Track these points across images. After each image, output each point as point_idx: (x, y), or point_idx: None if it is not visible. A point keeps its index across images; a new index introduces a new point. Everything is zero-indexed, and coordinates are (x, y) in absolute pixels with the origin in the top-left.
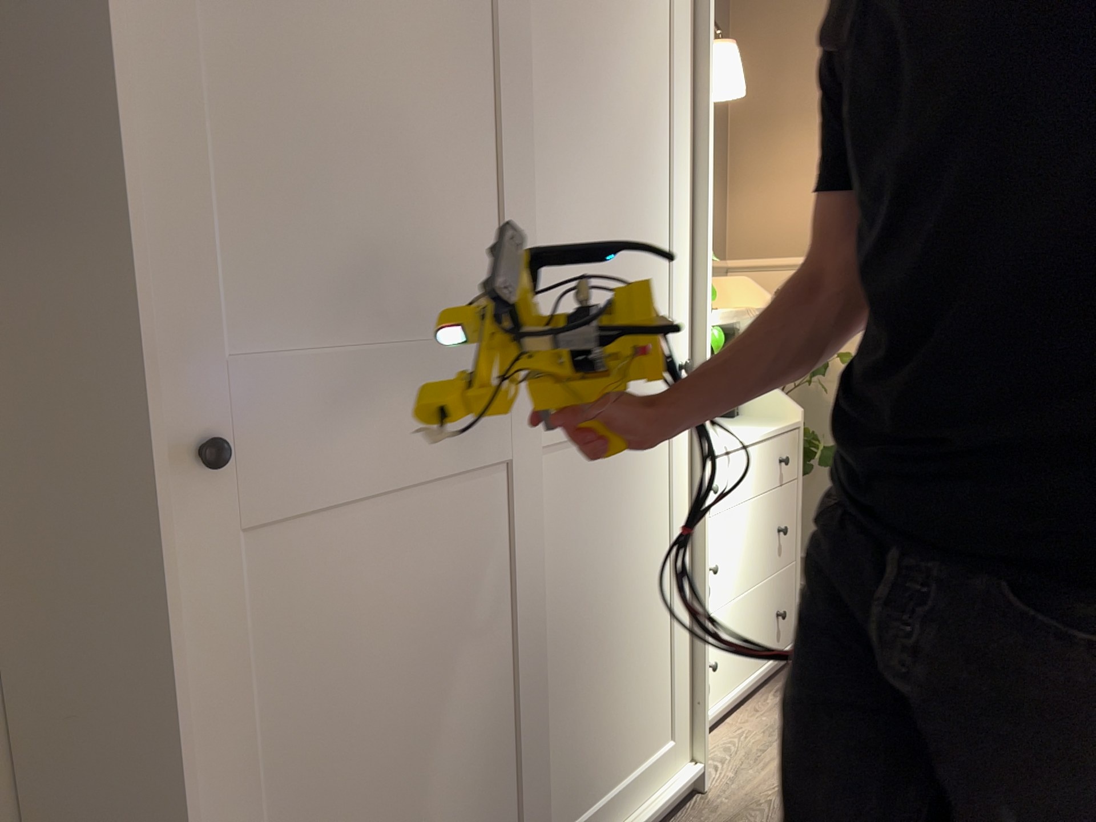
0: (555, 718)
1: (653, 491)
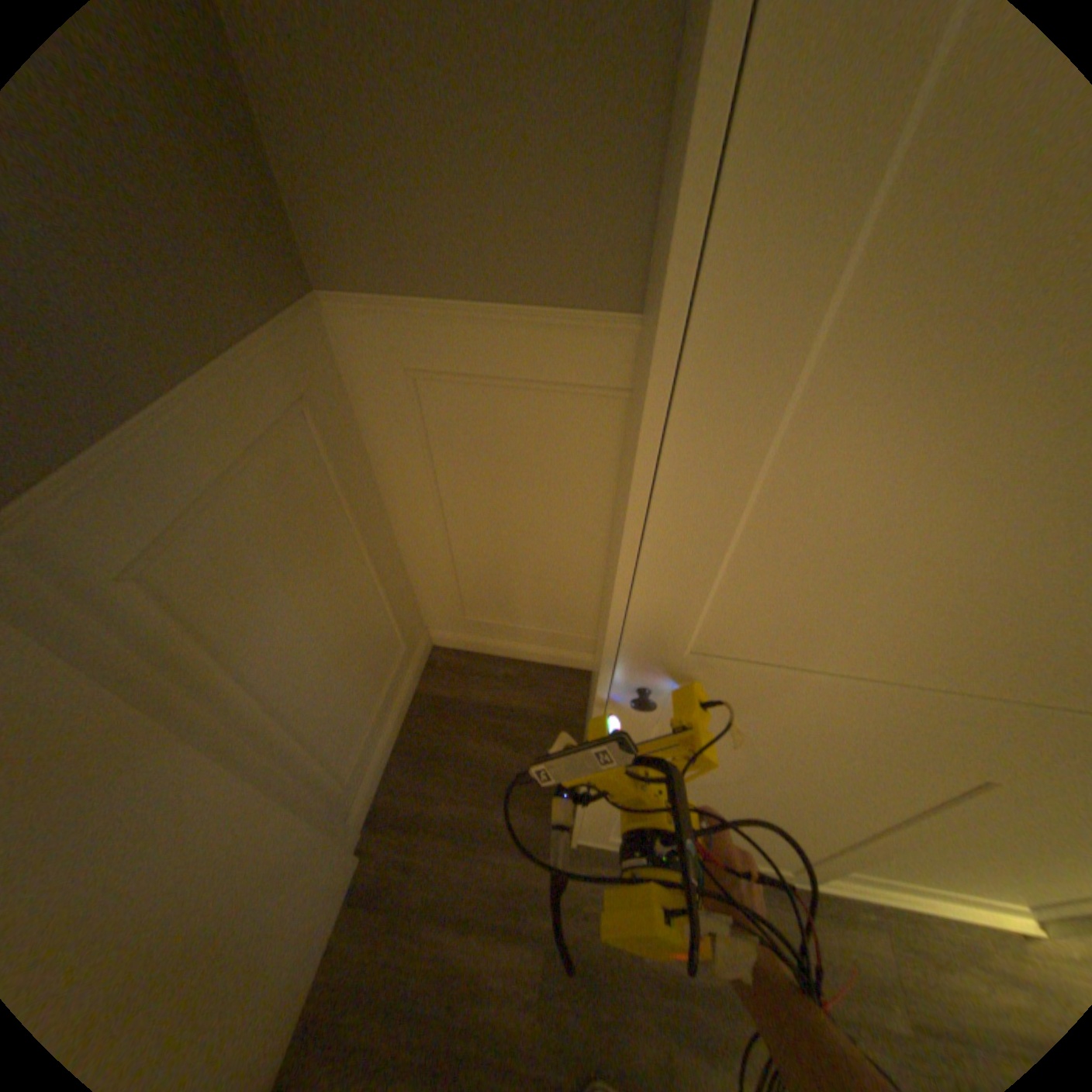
0: (898, 852)
1: None
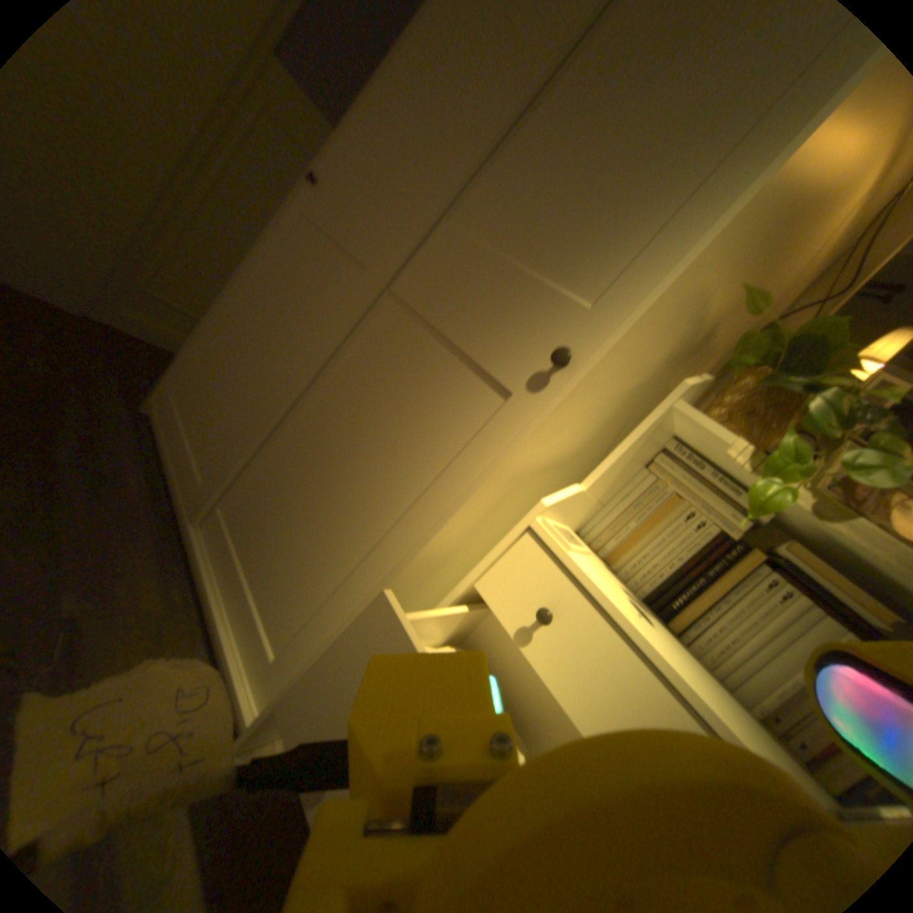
0: (272, 455)
1: (434, 431)
